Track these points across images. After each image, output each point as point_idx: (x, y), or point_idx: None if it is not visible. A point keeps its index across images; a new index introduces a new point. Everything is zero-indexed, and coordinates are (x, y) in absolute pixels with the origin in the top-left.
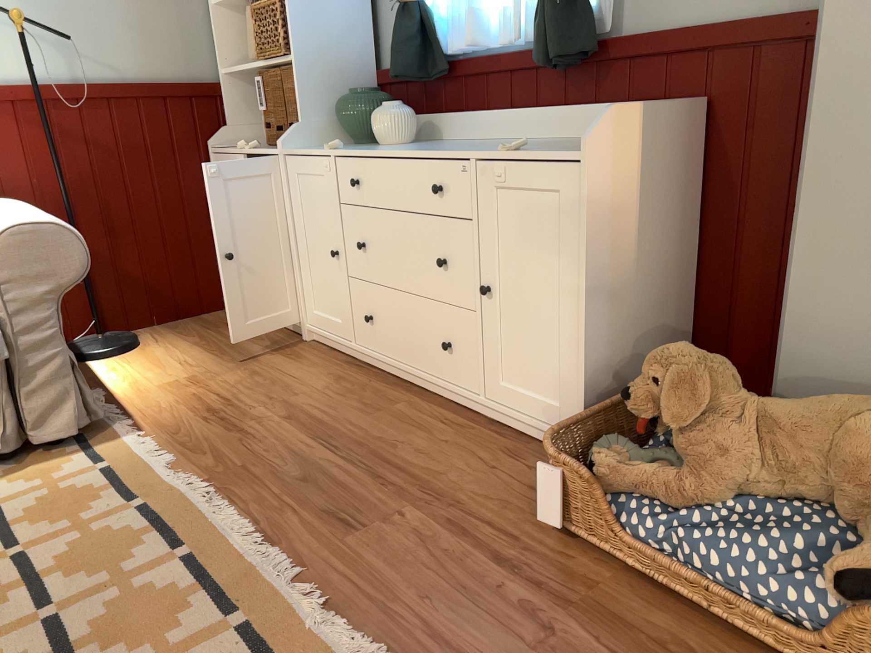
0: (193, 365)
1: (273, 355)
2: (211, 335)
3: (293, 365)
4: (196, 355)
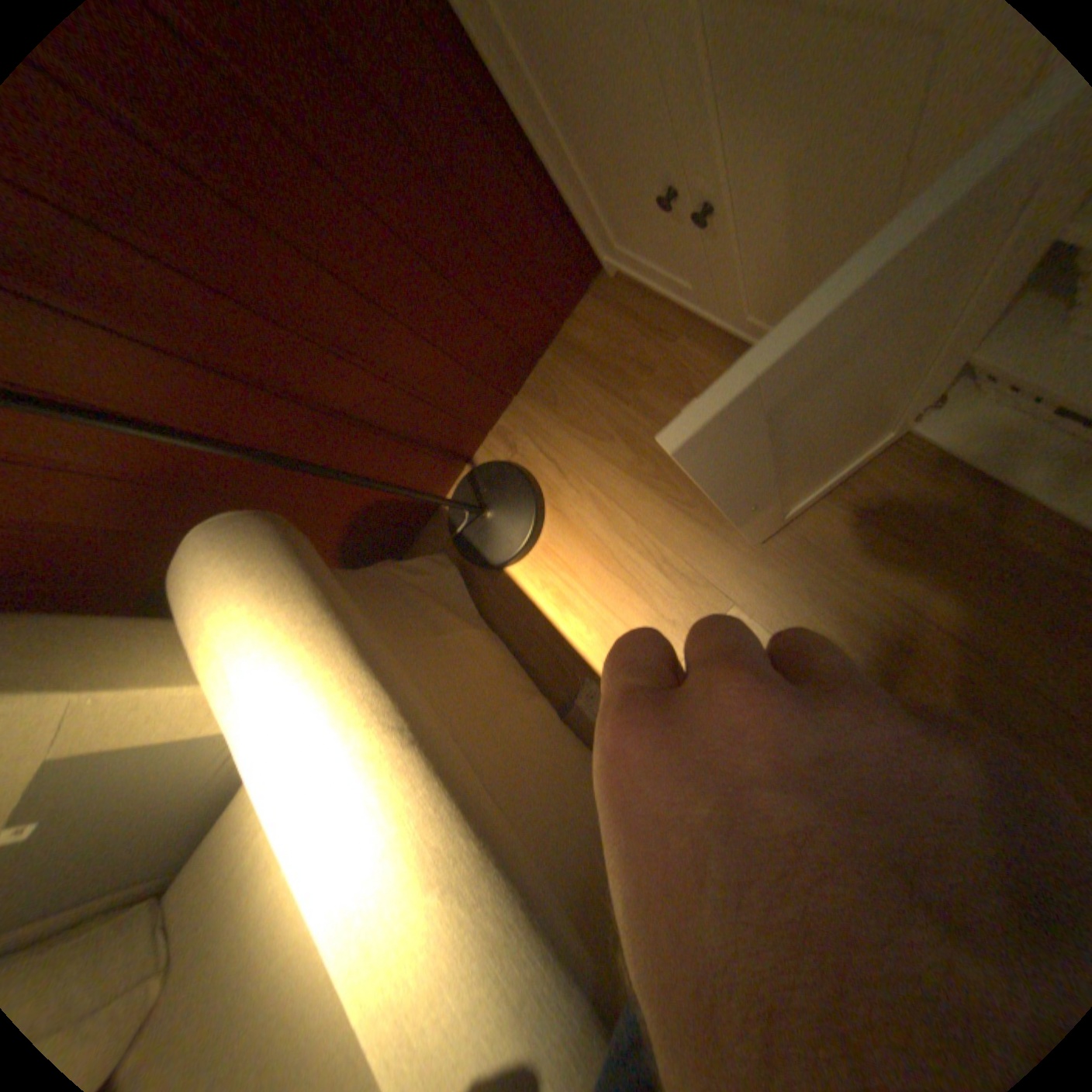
0: (693, 574)
1: (844, 519)
2: (642, 422)
3: (927, 570)
4: (670, 527)
